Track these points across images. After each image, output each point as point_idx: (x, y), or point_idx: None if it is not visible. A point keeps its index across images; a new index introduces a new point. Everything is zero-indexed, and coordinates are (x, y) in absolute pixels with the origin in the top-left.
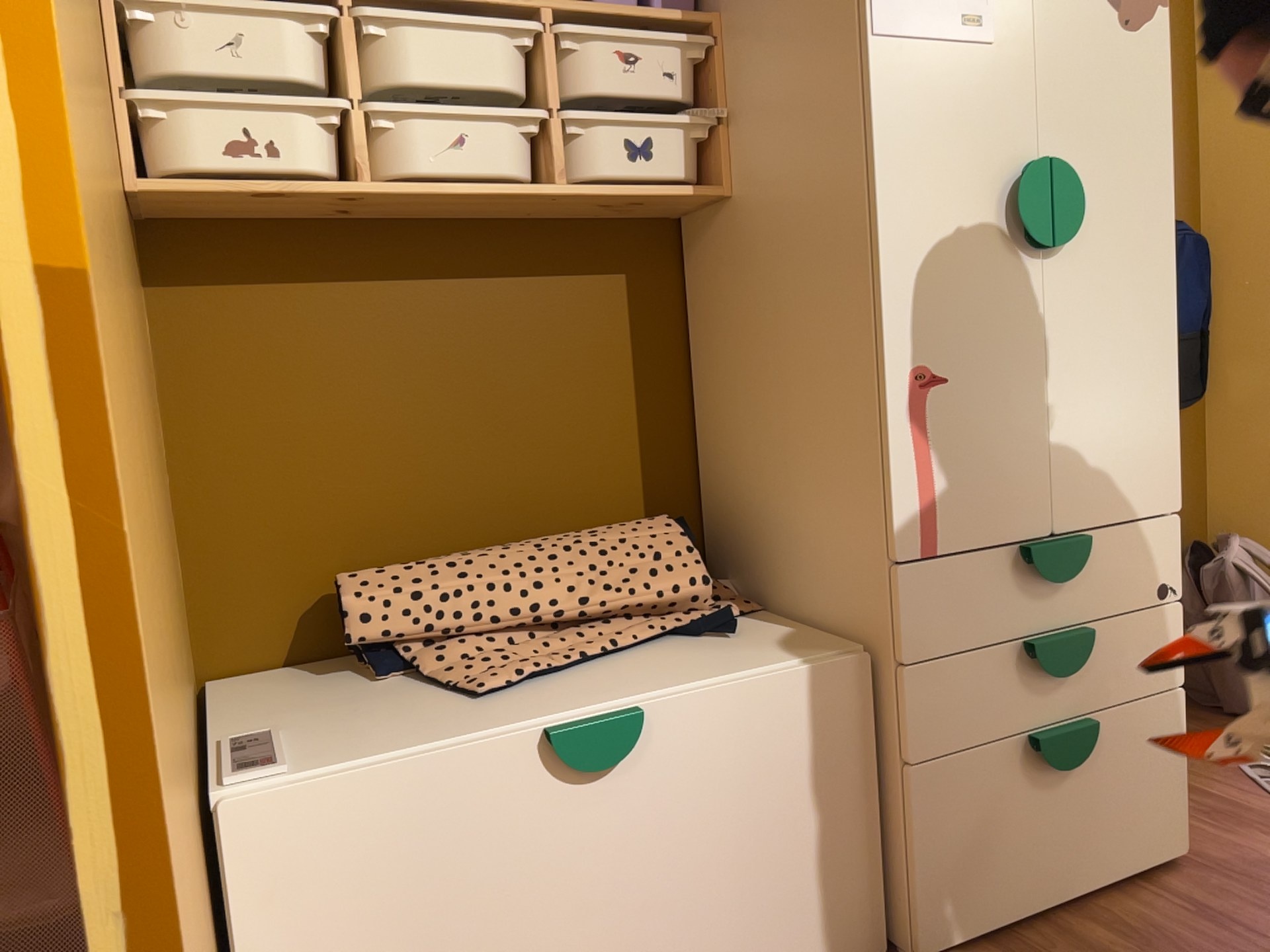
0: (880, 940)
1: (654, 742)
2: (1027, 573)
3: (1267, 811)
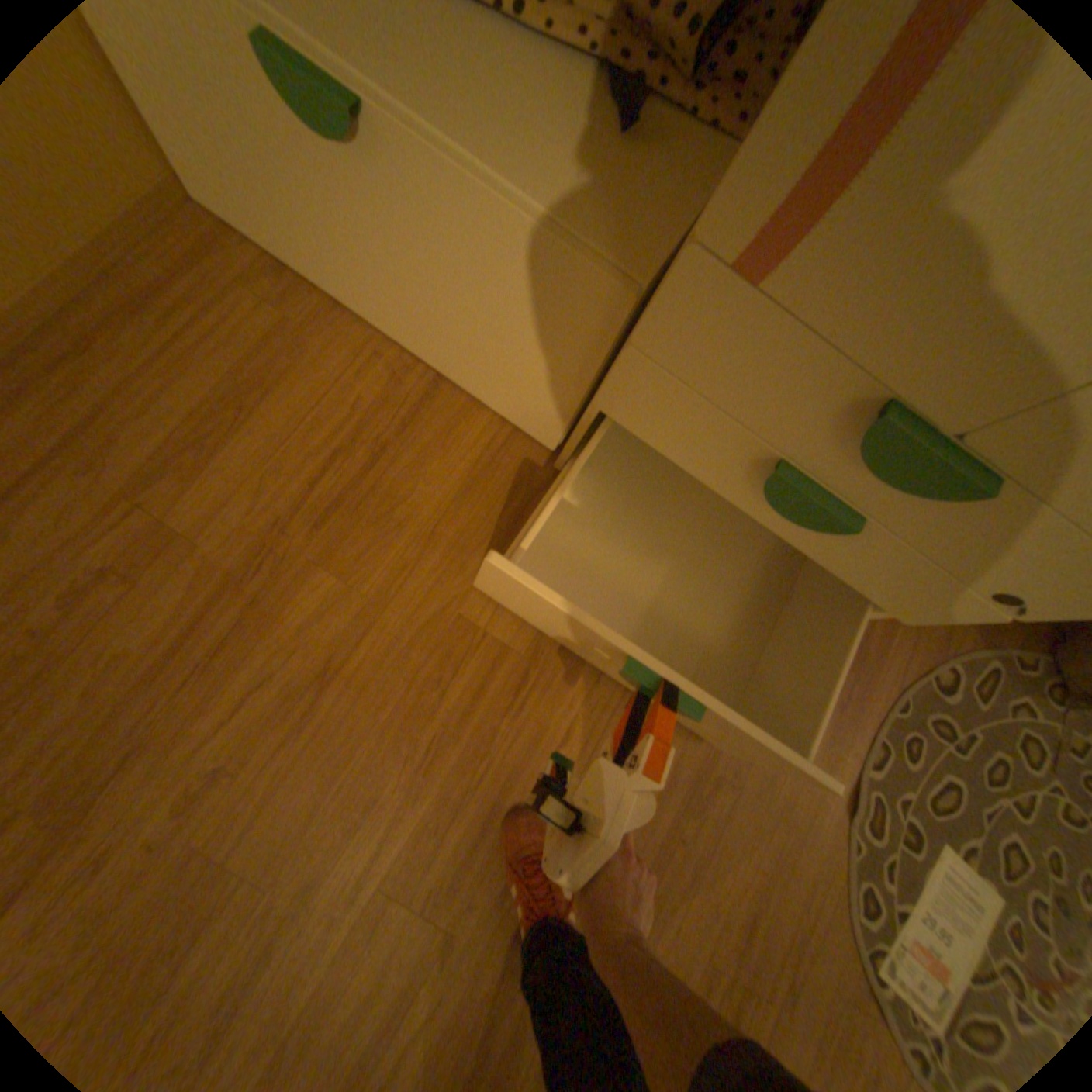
0: (550, 443)
1: (382, 151)
2: (863, 425)
3: (873, 682)
